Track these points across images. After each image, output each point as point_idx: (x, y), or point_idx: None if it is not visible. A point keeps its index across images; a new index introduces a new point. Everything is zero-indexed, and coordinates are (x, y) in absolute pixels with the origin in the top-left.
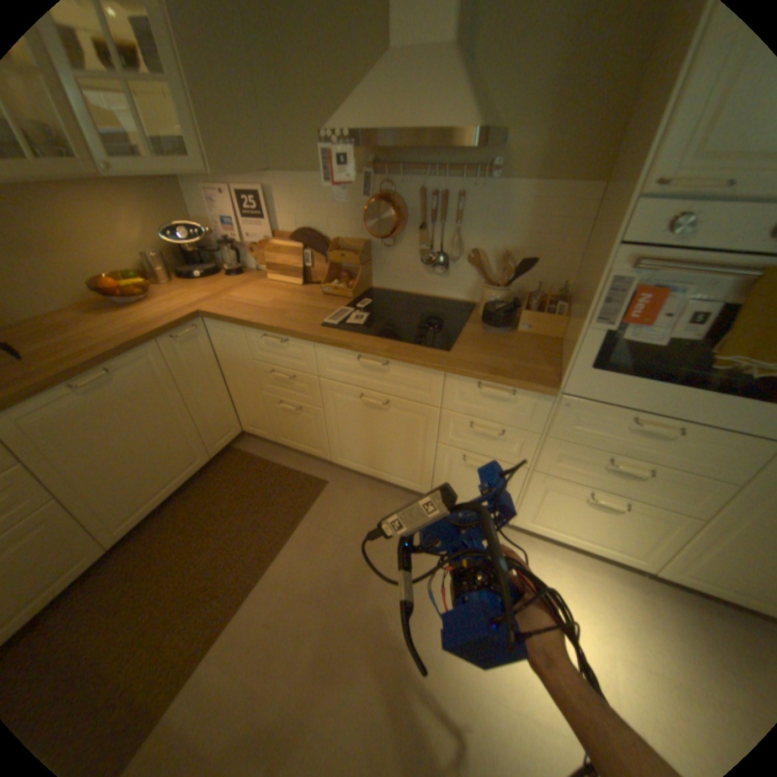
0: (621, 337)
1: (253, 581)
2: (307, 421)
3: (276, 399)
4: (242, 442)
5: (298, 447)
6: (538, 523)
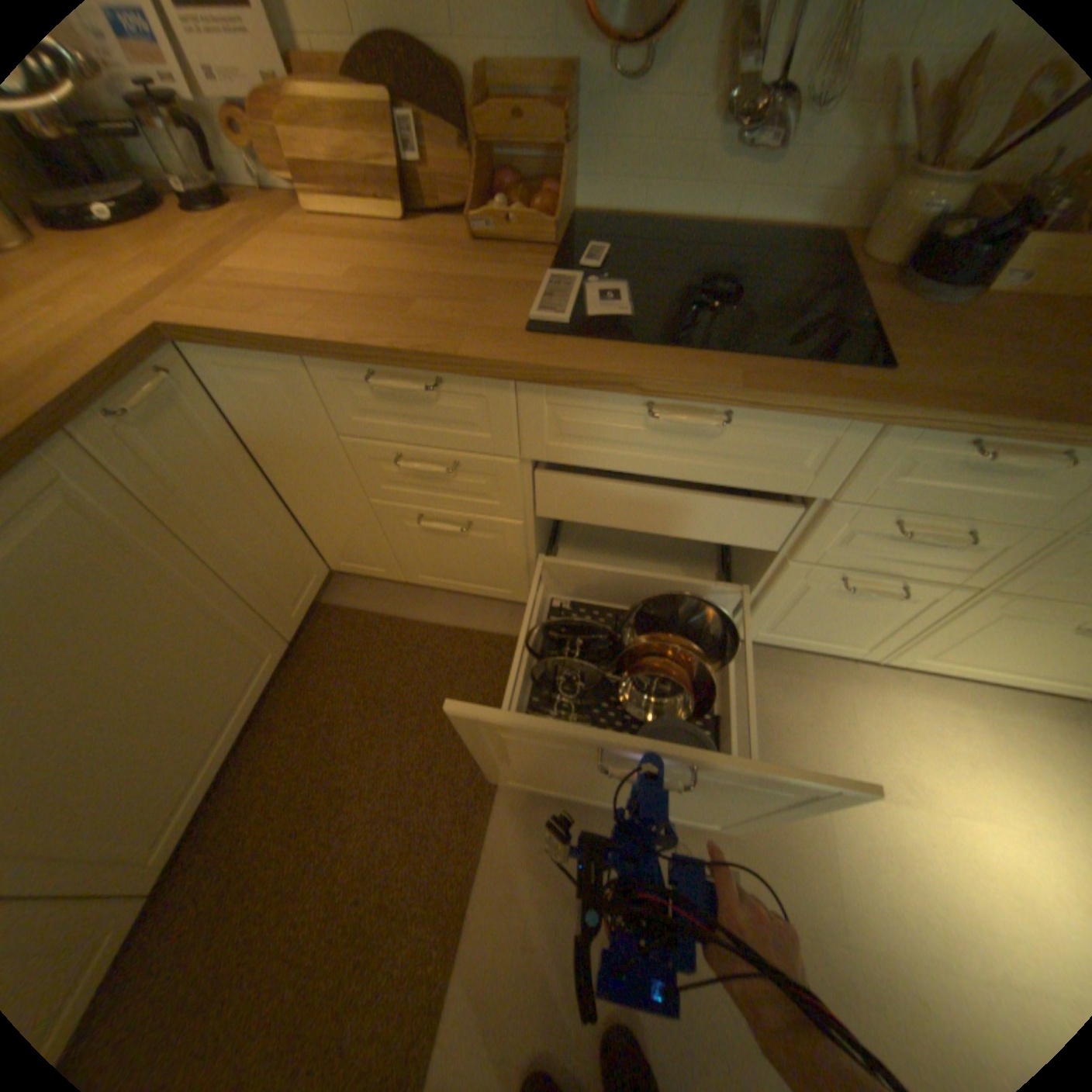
0: None
1: (468, 867)
2: (481, 545)
3: (406, 511)
4: (332, 588)
5: (458, 587)
6: (941, 659)
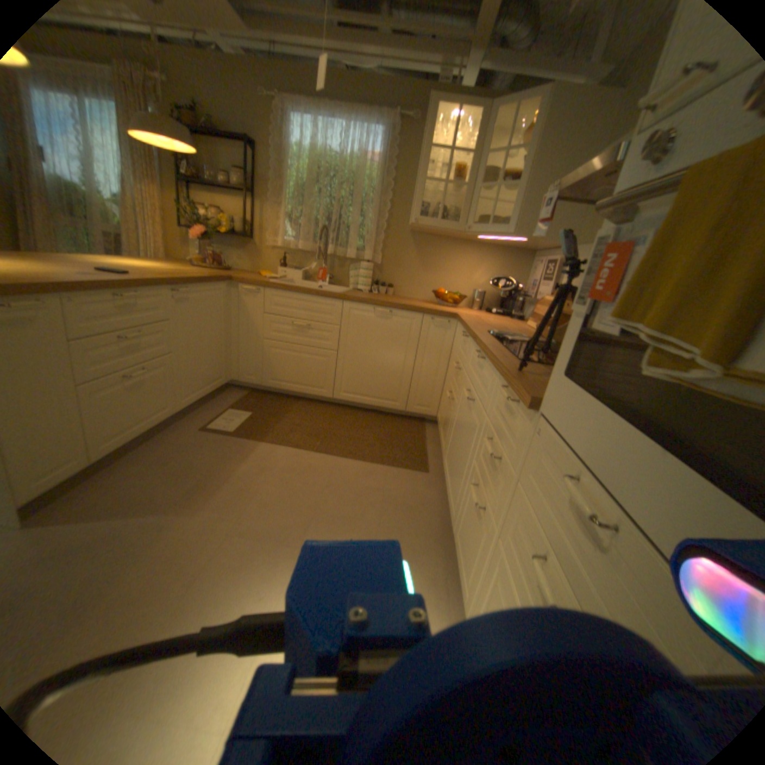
0: (591, 329)
1: (334, 454)
2: (450, 414)
3: (450, 390)
4: (431, 426)
5: (440, 440)
6: None
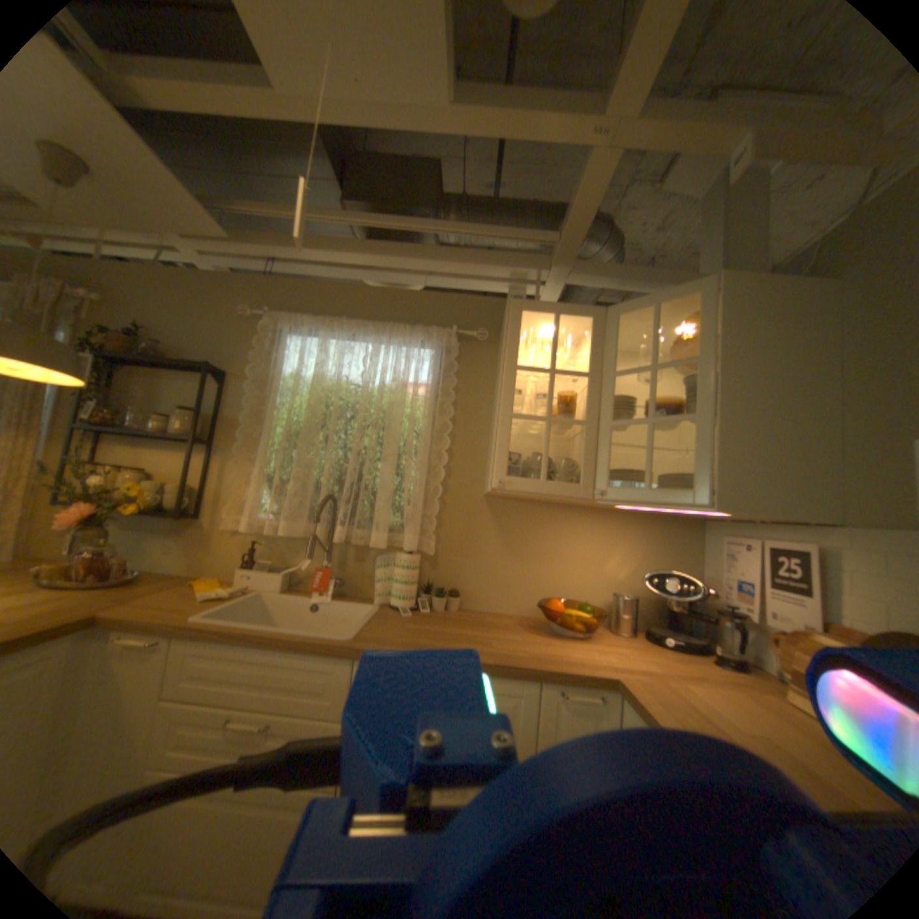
0: None
1: None
2: None
3: None
4: None
5: None
6: None
